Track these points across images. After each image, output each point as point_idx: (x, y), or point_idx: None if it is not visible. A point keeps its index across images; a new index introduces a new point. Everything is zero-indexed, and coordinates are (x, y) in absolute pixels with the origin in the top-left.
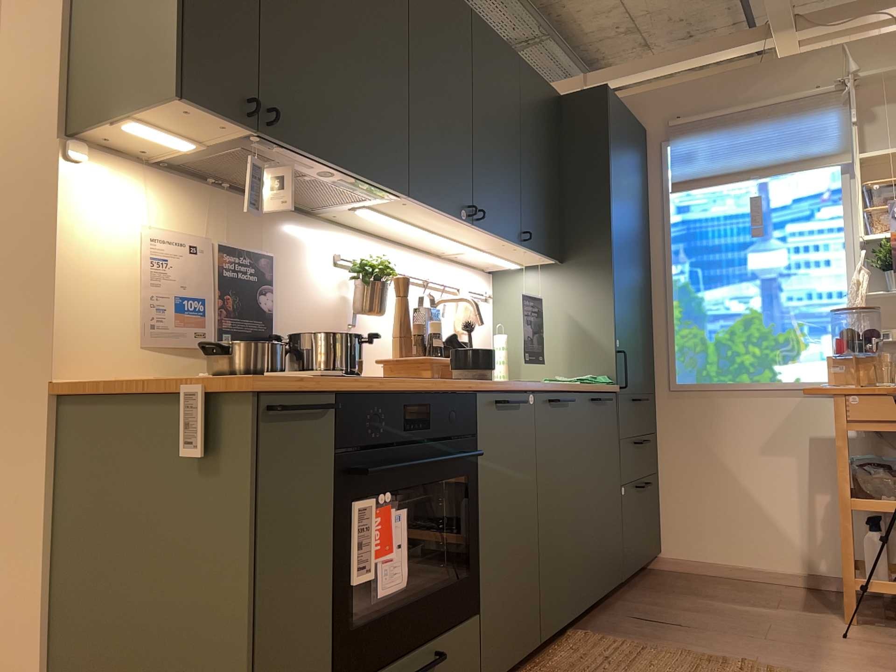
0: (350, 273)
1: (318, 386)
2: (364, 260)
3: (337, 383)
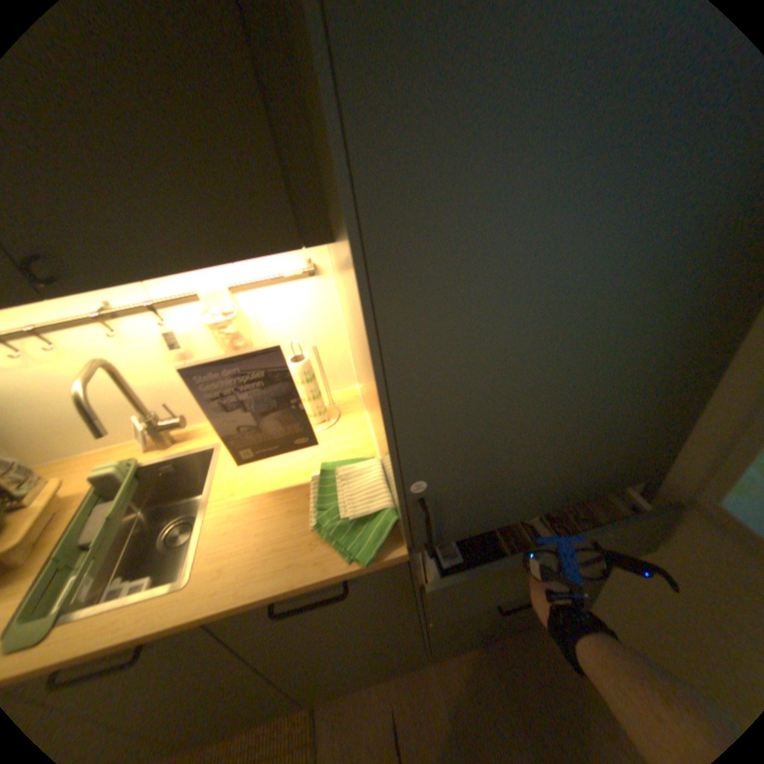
0: None
1: None
2: None
3: None
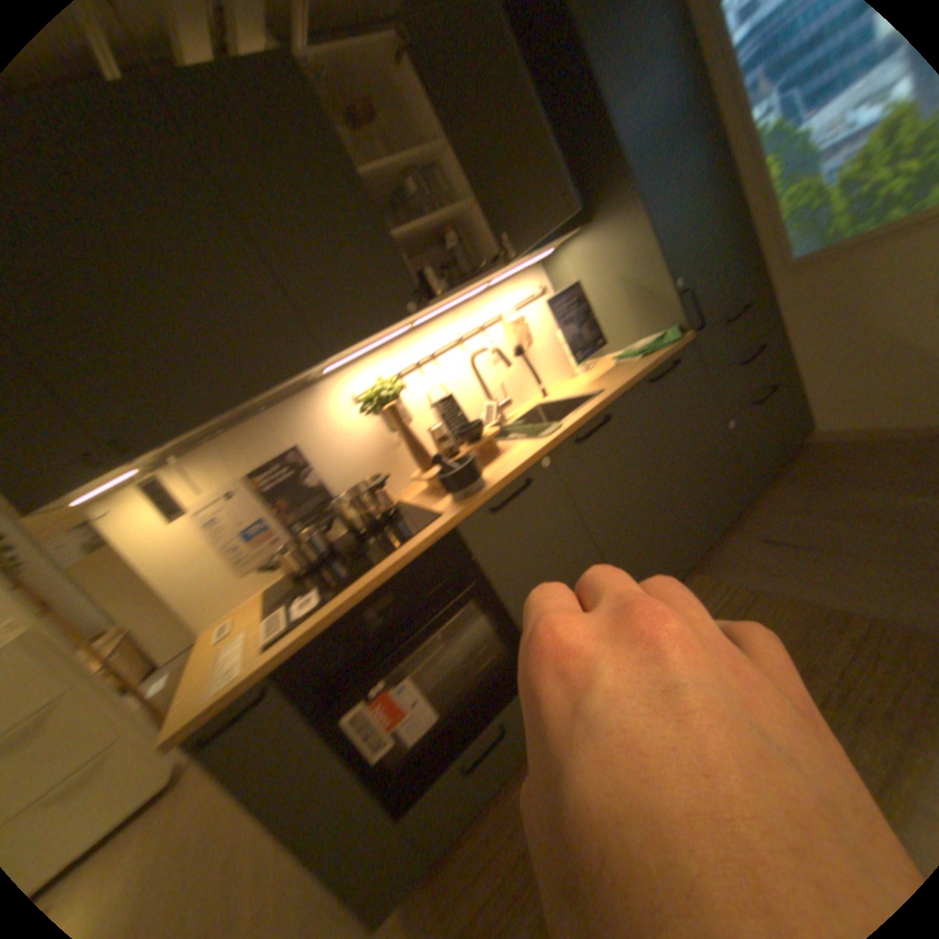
0: (365, 409)
1: (241, 688)
2: (370, 389)
3: (260, 672)
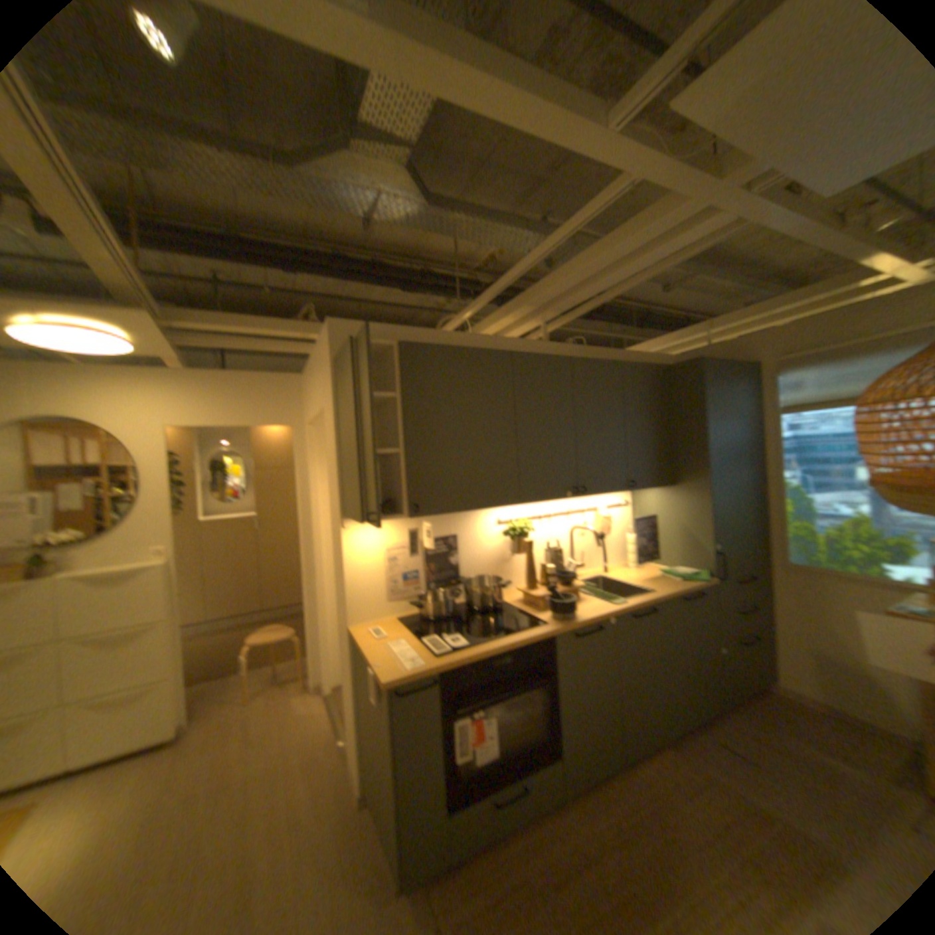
0: (504, 534)
1: (427, 676)
2: (513, 524)
3: (439, 671)
